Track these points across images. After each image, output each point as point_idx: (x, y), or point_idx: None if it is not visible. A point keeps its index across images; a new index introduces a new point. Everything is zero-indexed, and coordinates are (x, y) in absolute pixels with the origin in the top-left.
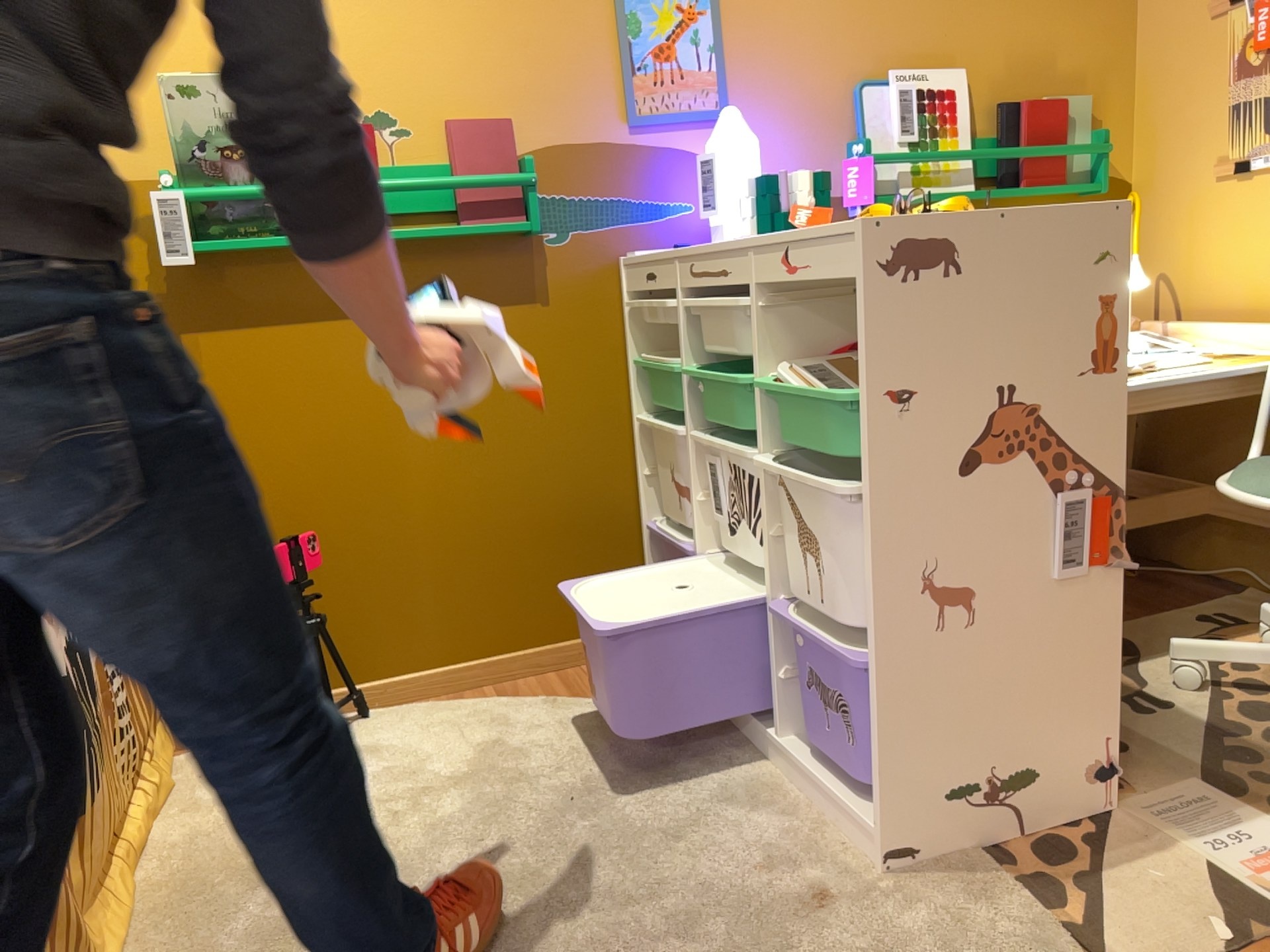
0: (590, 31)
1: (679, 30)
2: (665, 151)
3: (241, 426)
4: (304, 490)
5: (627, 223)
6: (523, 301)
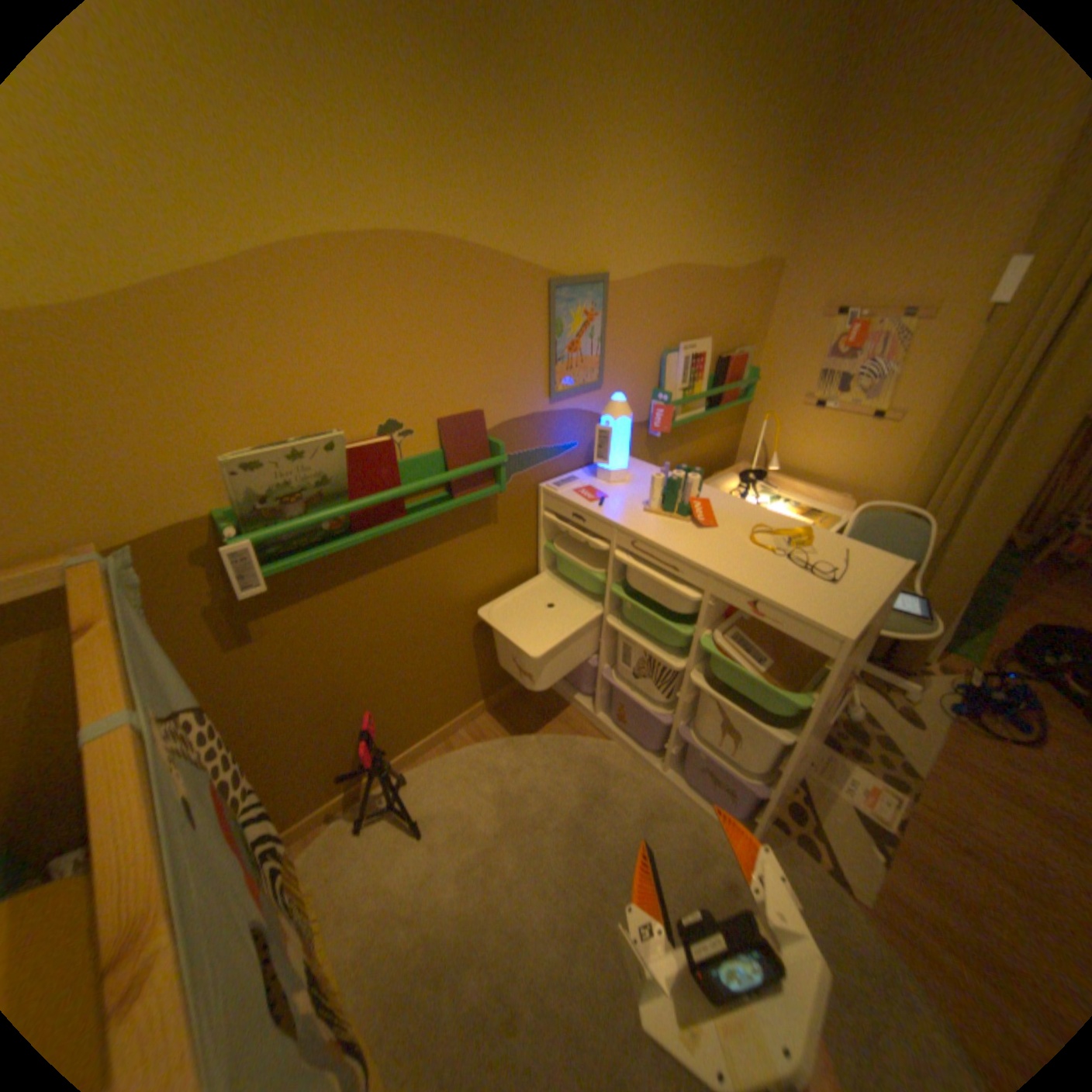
0: (532, 334)
1: (583, 328)
2: (566, 412)
3: (303, 664)
4: (351, 682)
5: (543, 463)
6: (483, 526)
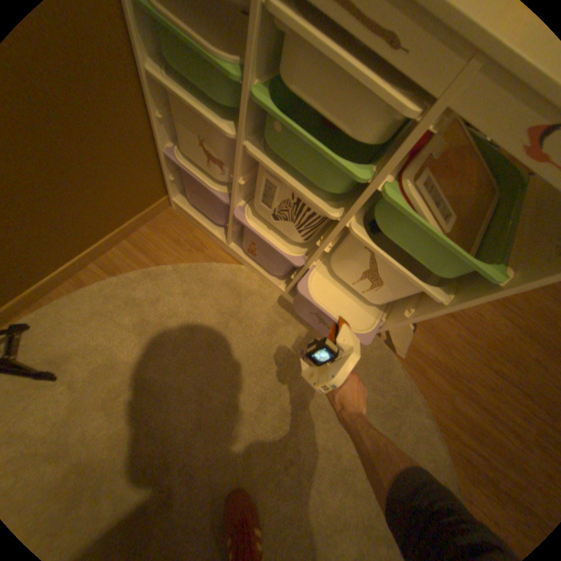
0: None
1: None
2: None
3: None
4: None
5: None
6: None
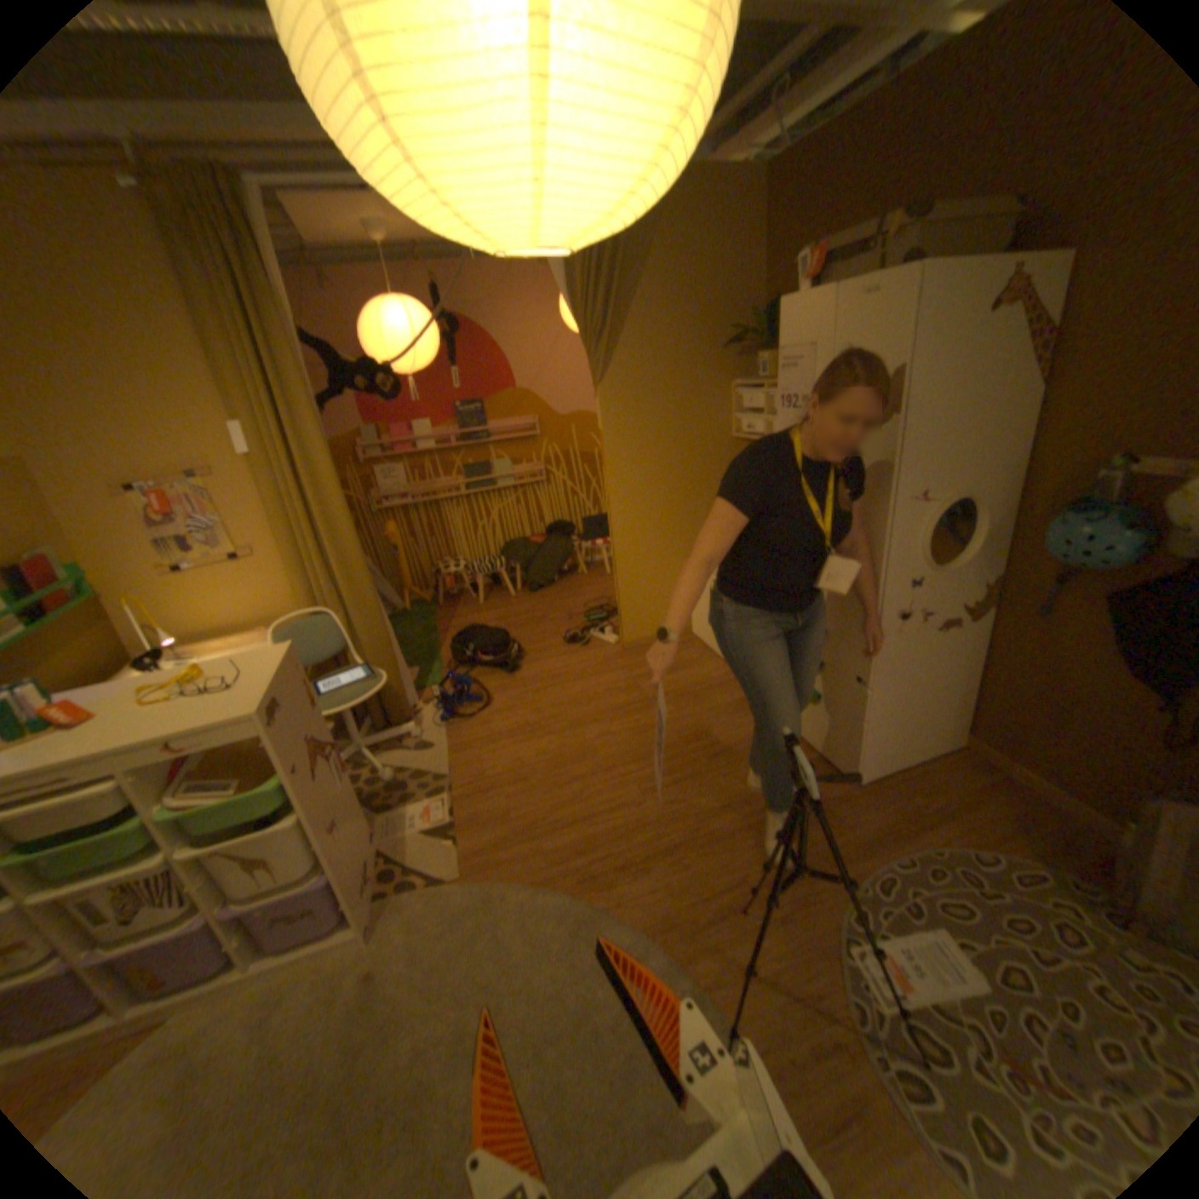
0: None
1: None
2: None
3: None
4: None
5: None
6: None
